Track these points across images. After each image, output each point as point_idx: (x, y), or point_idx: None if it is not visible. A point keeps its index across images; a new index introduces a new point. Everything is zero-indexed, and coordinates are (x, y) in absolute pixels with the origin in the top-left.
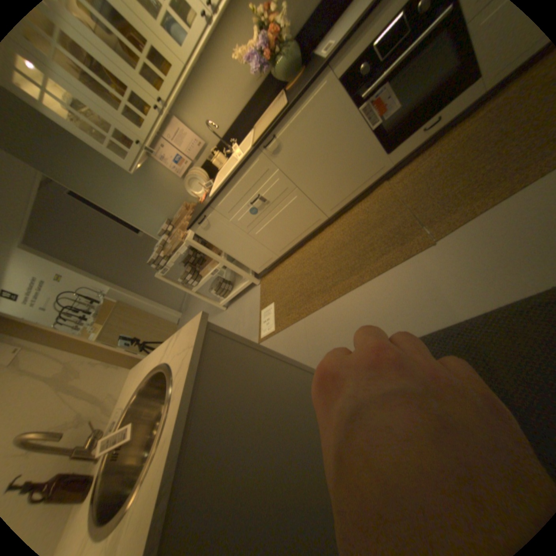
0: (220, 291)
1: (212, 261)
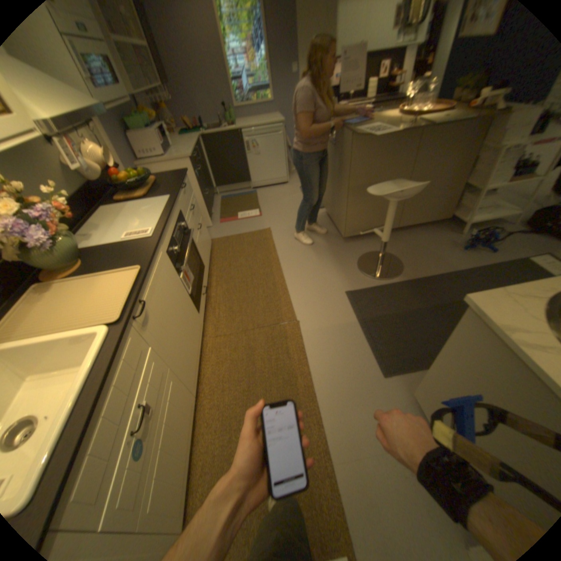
0: None
1: None
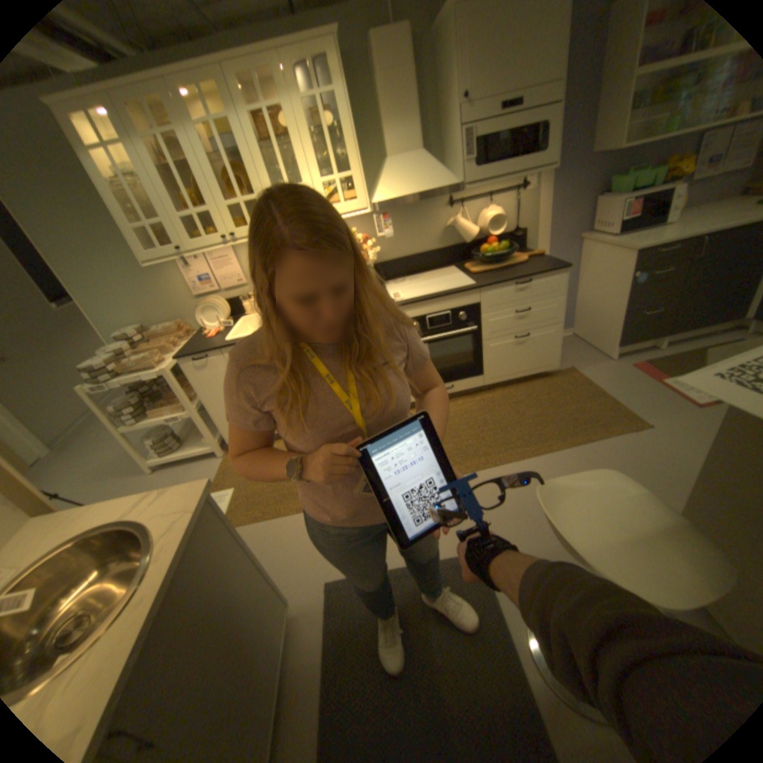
0: (158, 447)
1: (175, 405)
